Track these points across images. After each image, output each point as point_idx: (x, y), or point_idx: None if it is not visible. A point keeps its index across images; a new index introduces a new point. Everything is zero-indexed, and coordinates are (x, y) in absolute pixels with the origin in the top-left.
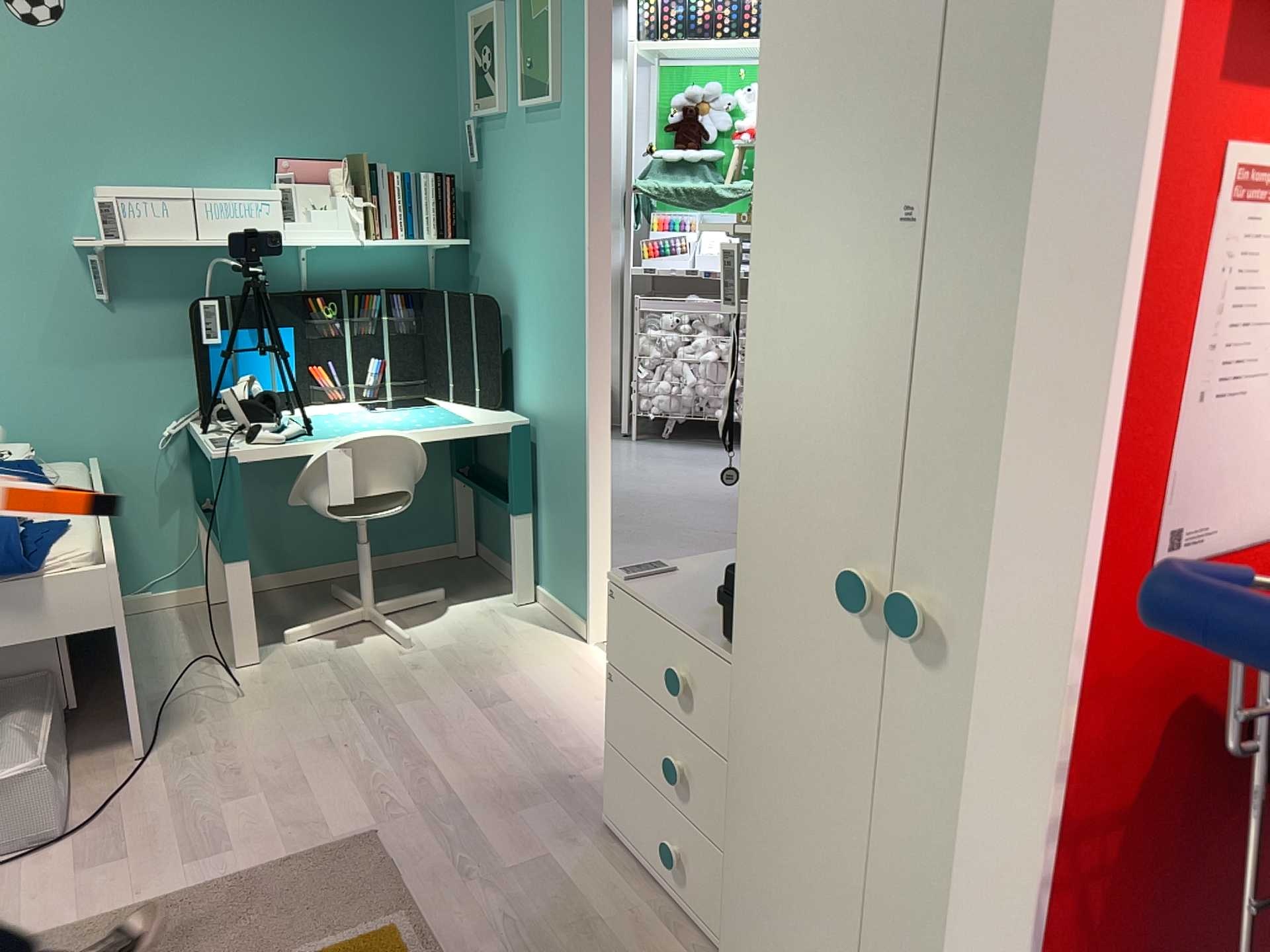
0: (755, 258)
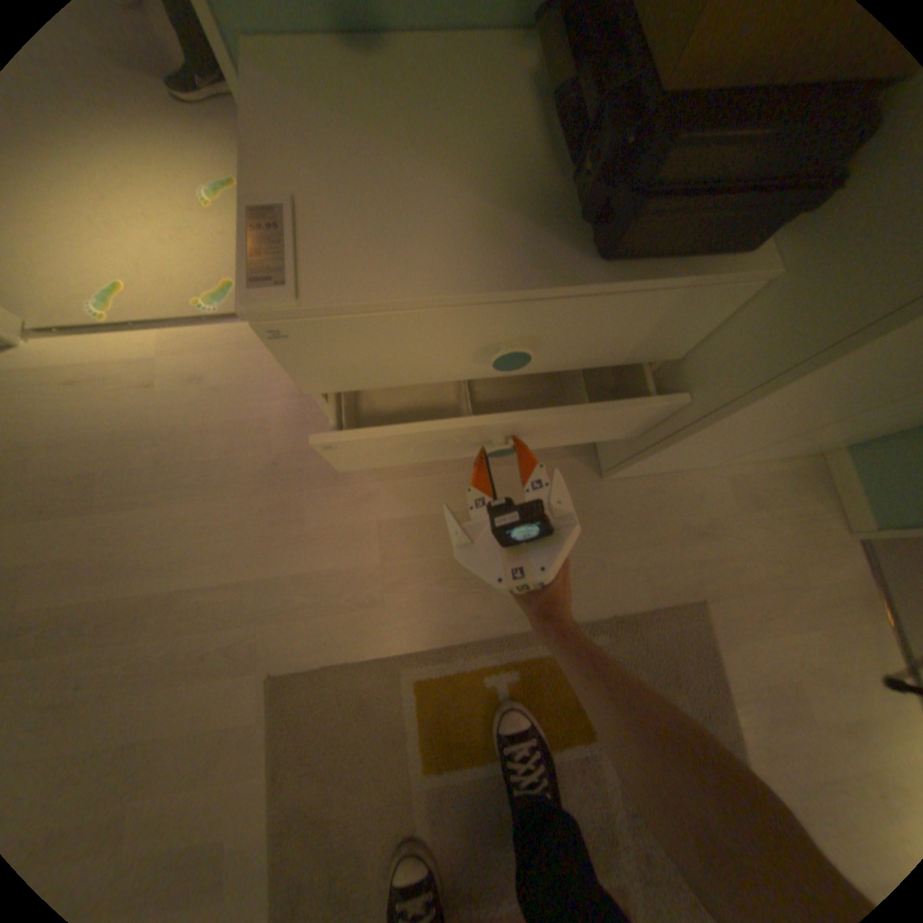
0: None
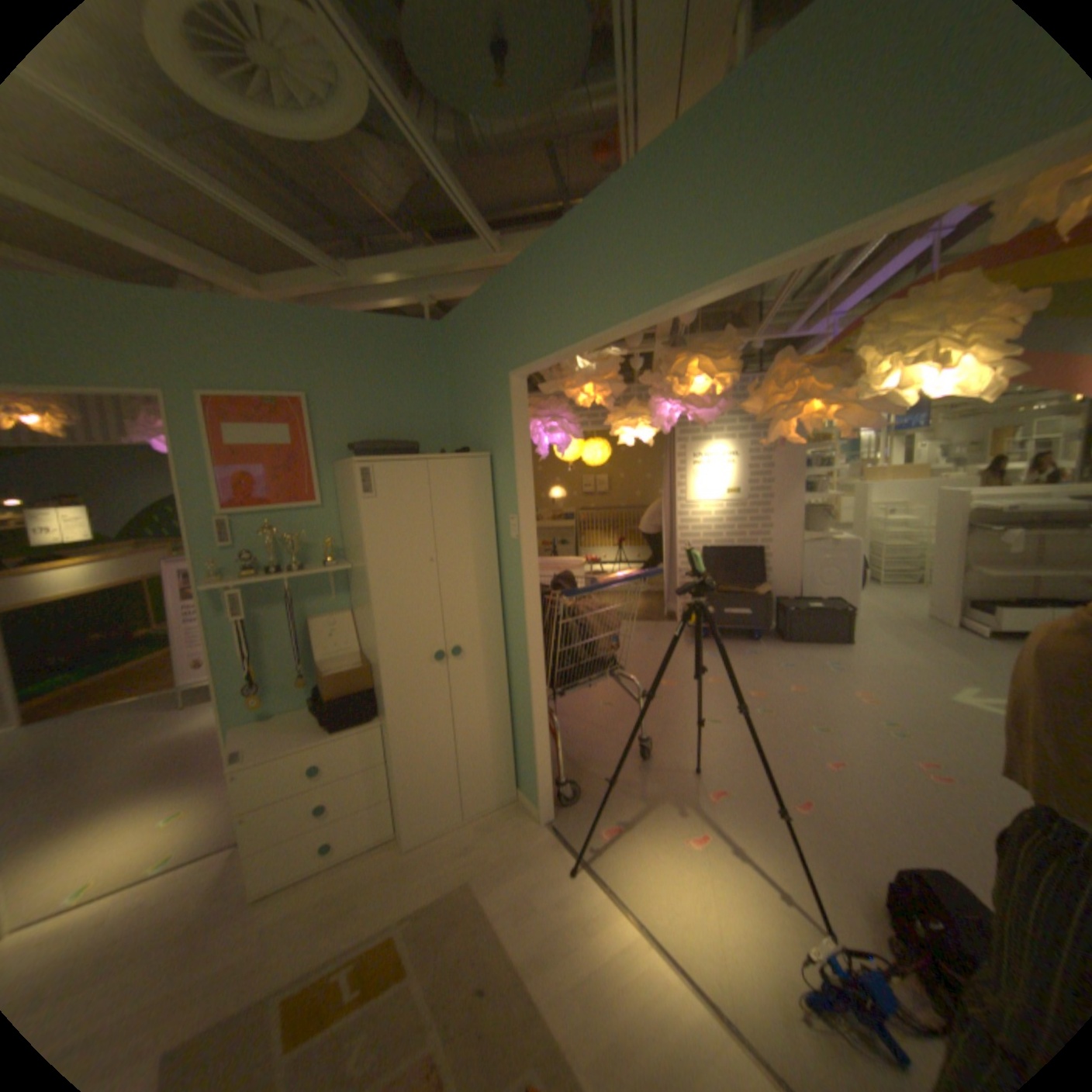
0: (372, 585)
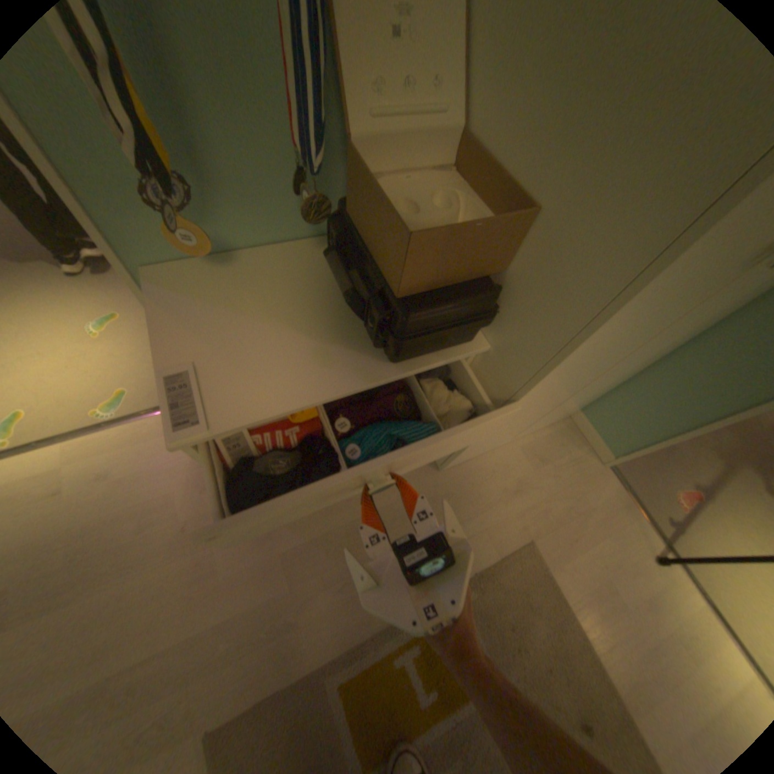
0: None
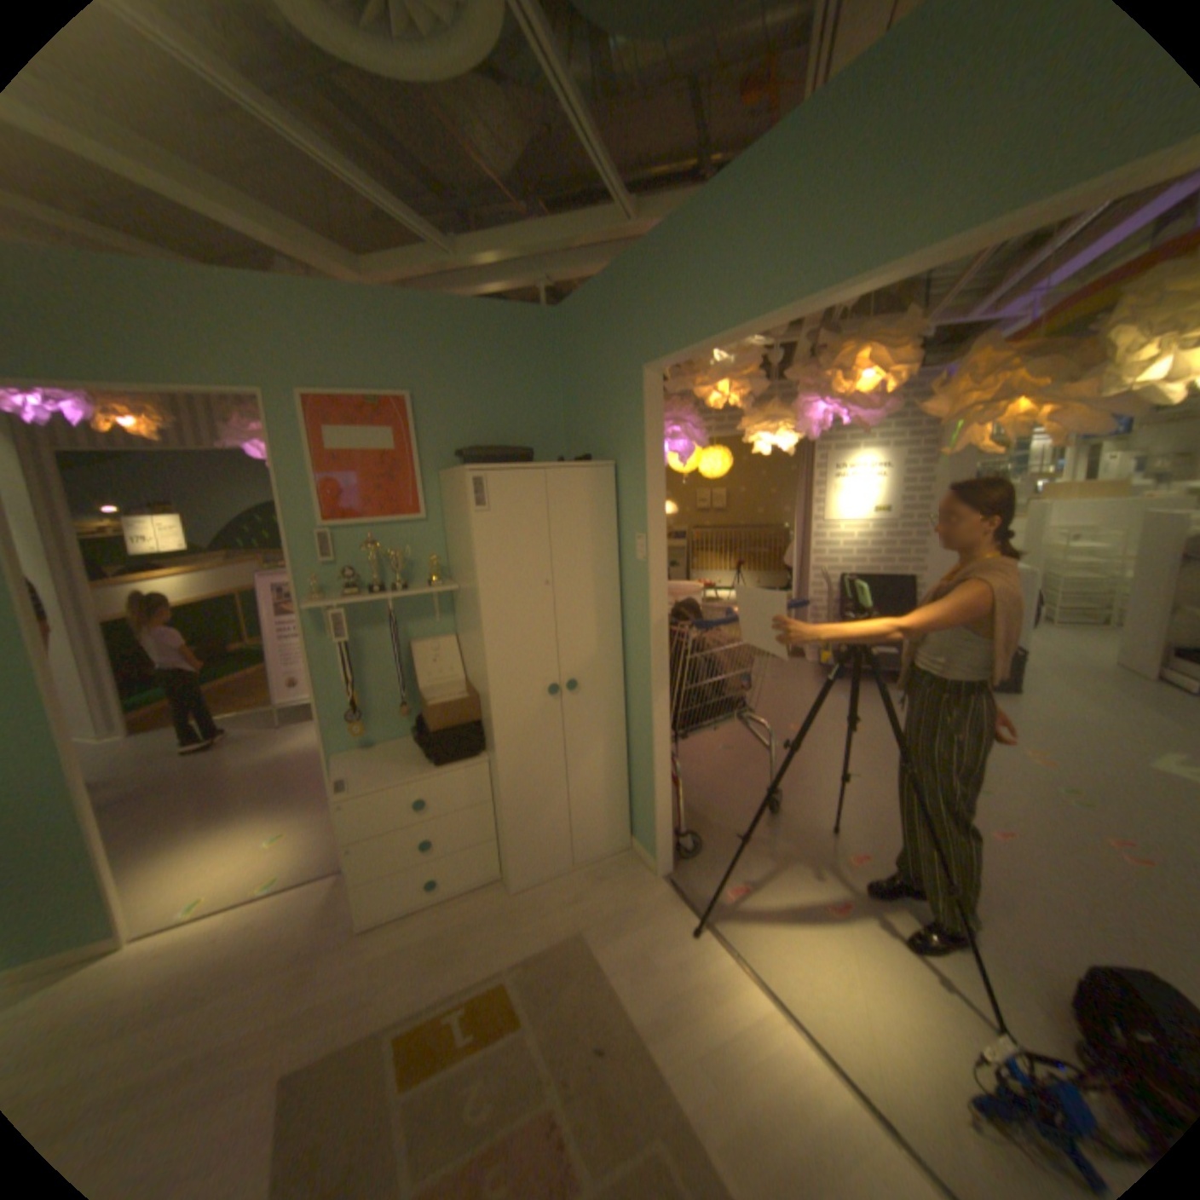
0: (483, 610)
